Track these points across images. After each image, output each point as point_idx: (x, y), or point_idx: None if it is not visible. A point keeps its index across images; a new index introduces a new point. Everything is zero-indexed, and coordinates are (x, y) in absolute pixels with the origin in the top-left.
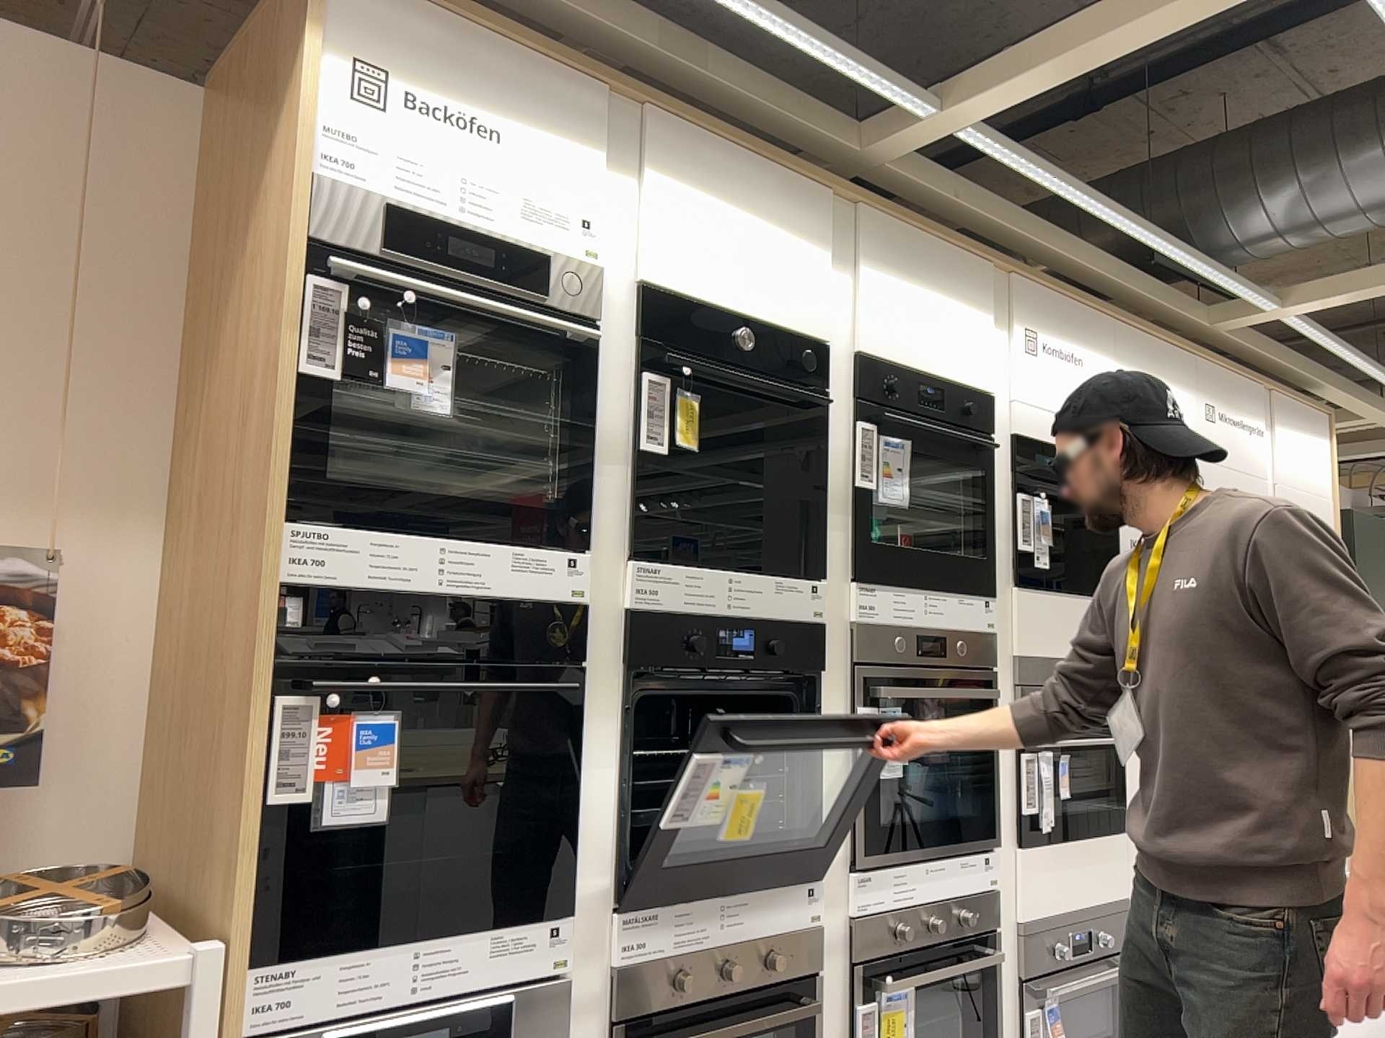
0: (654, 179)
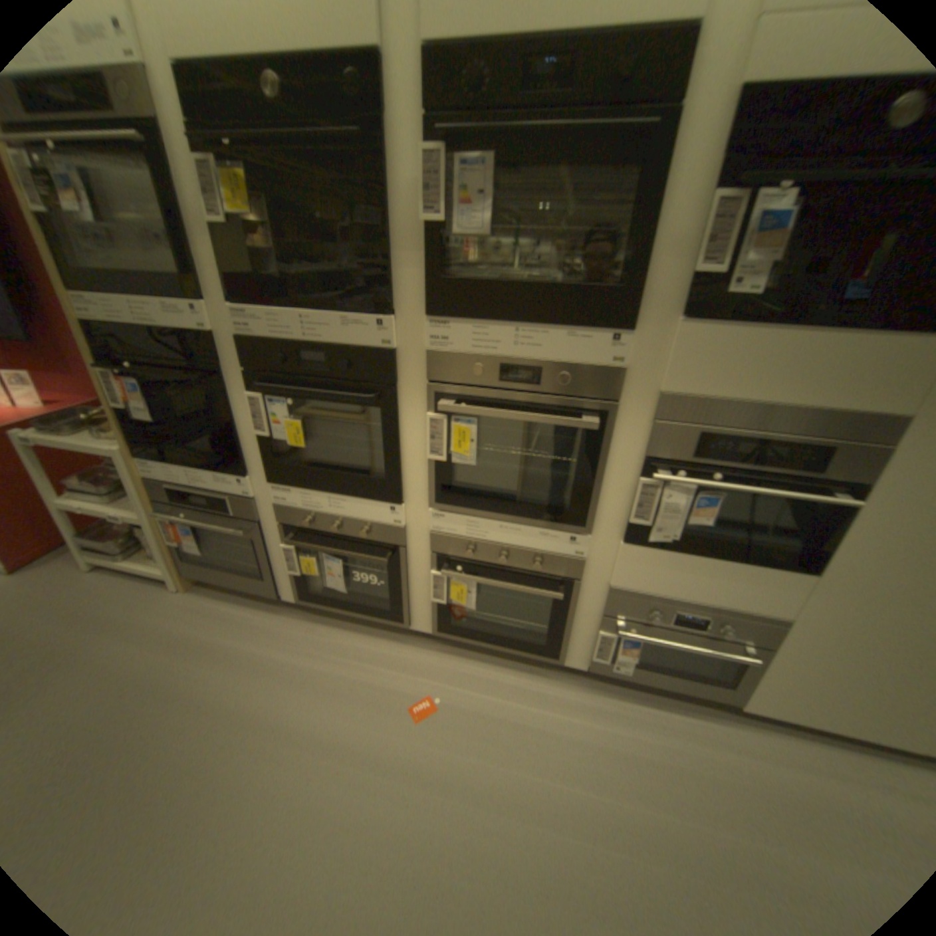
0: None
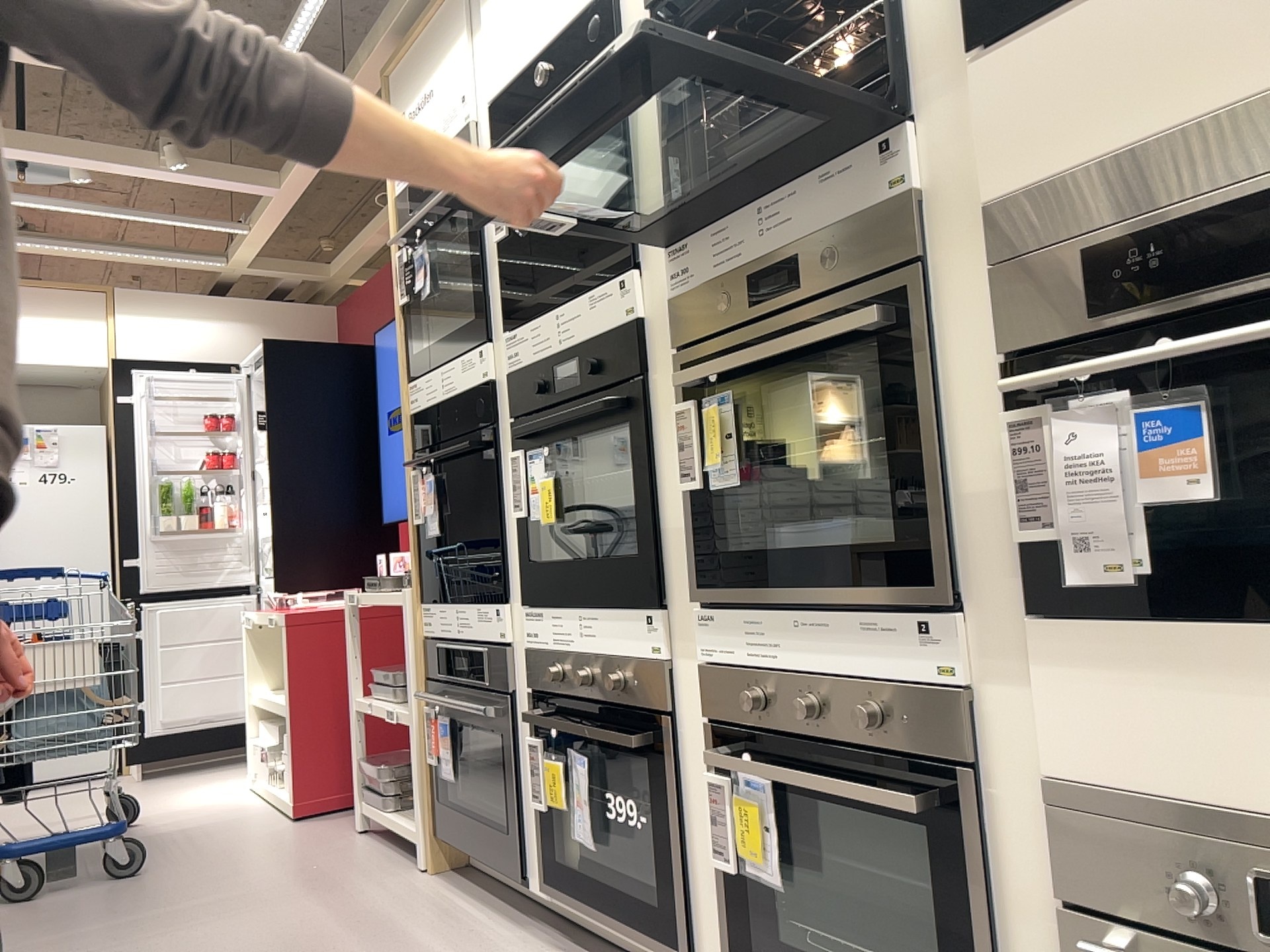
0: (481, 7)
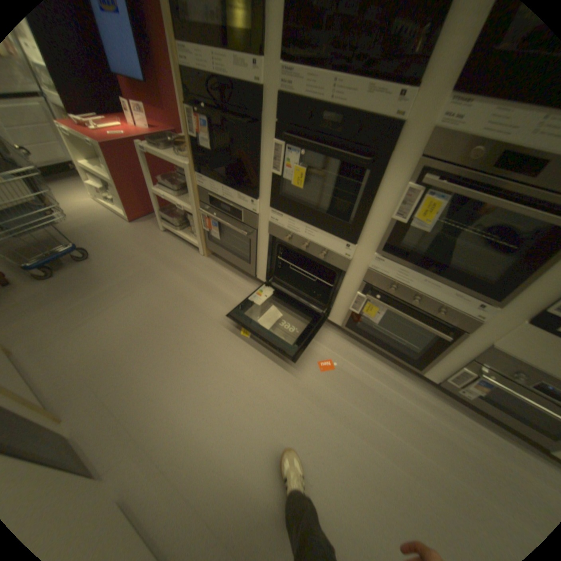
0: None
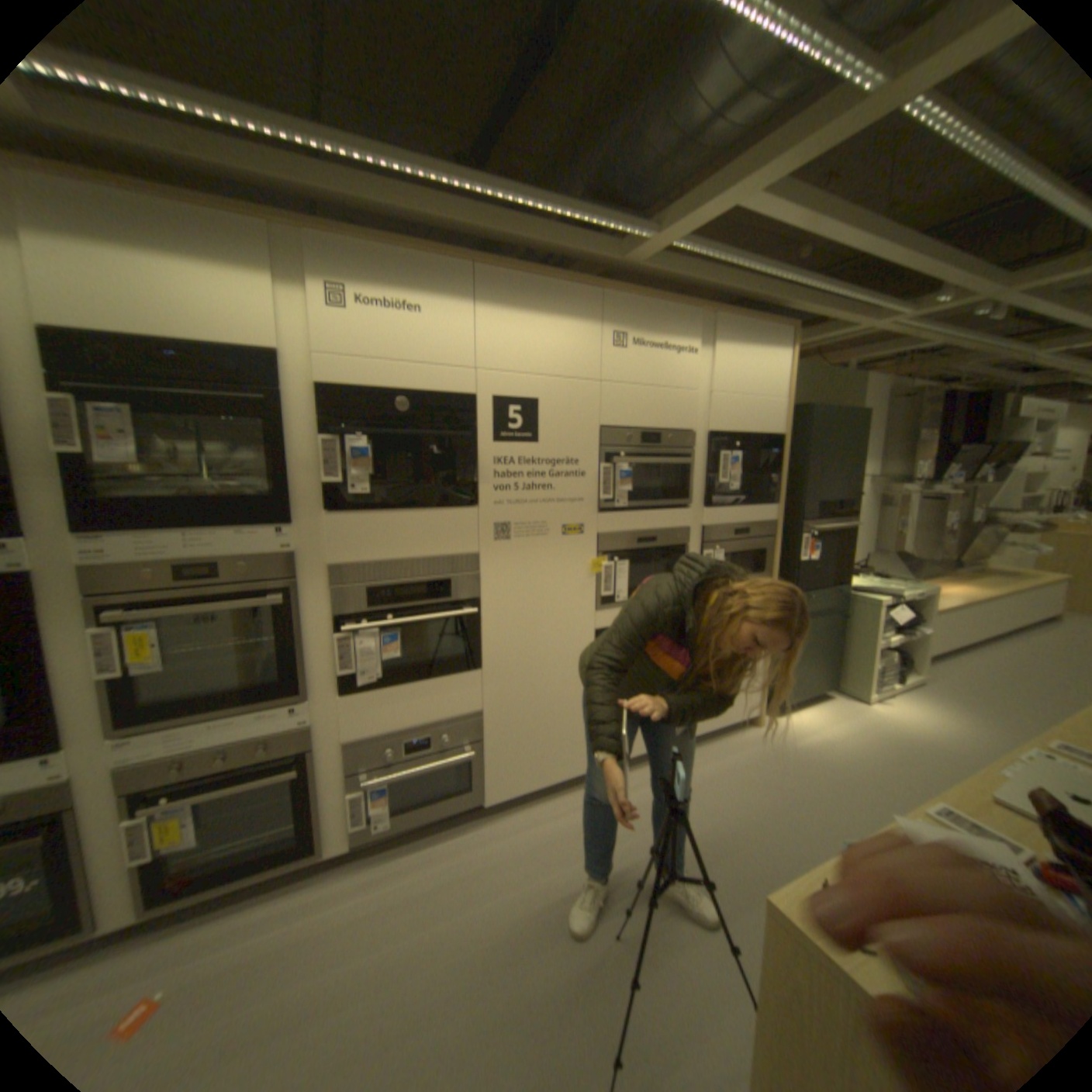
0: None
